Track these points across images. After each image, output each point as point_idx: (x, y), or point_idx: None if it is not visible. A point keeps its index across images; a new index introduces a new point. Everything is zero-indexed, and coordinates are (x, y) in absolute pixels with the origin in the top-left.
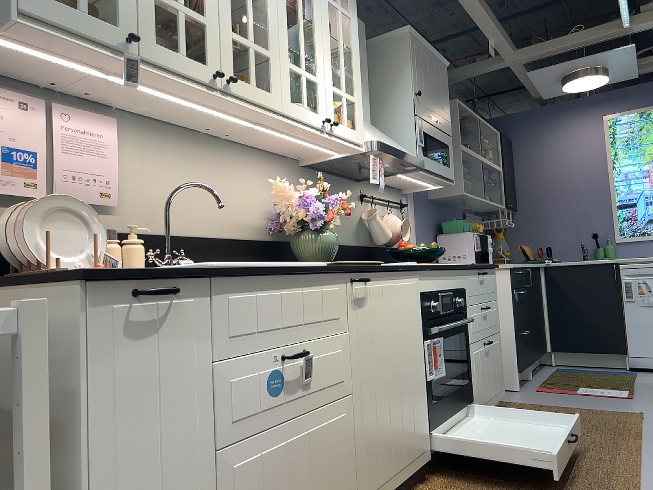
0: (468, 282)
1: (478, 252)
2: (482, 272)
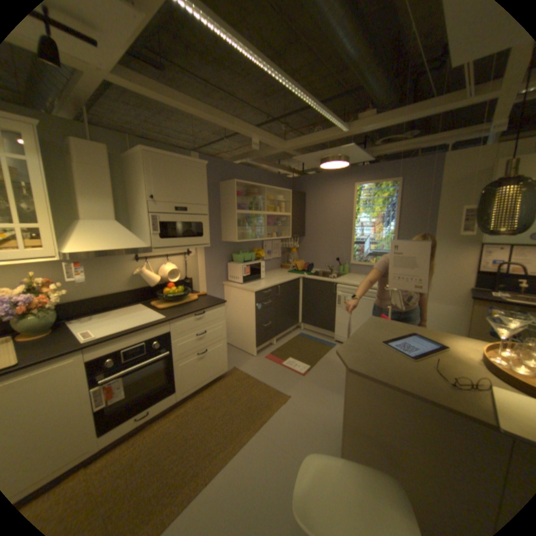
0: (174, 326)
1: (246, 276)
2: (199, 313)
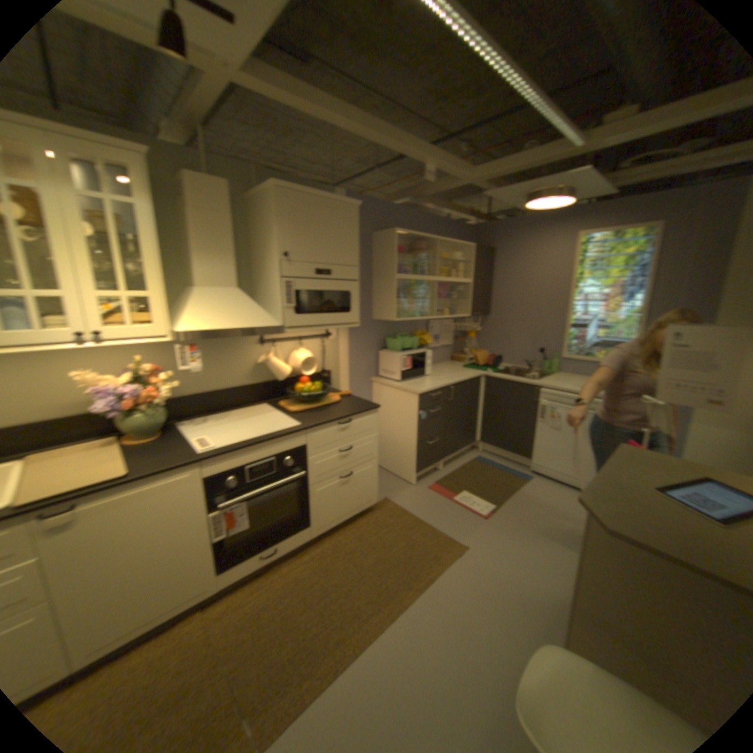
0: (310, 438)
1: (404, 371)
2: (342, 421)
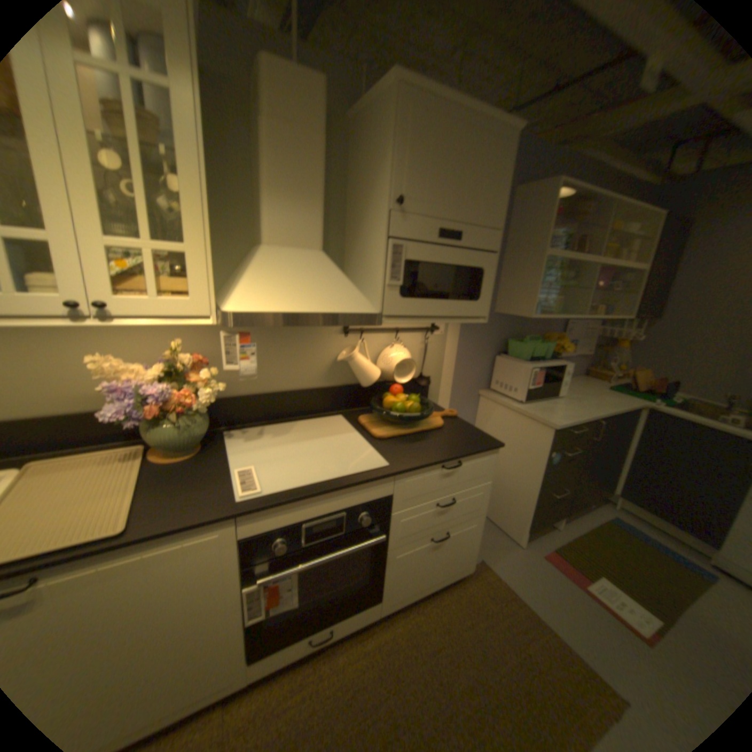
0: (402, 486)
1: (534, 390)
2: (450, 464)
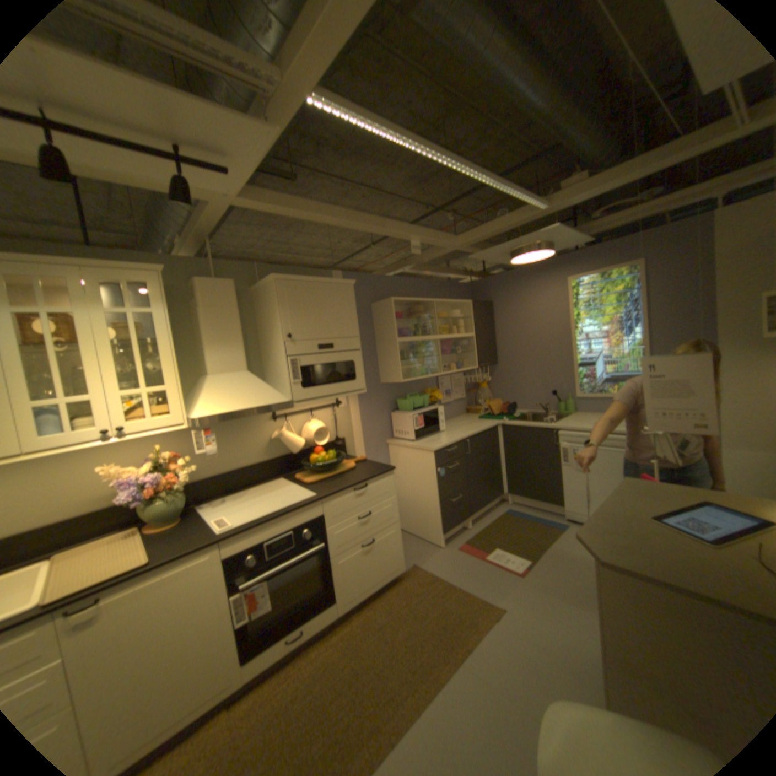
0: (328, 508)
1: (418, 430)
2: (359, 487)
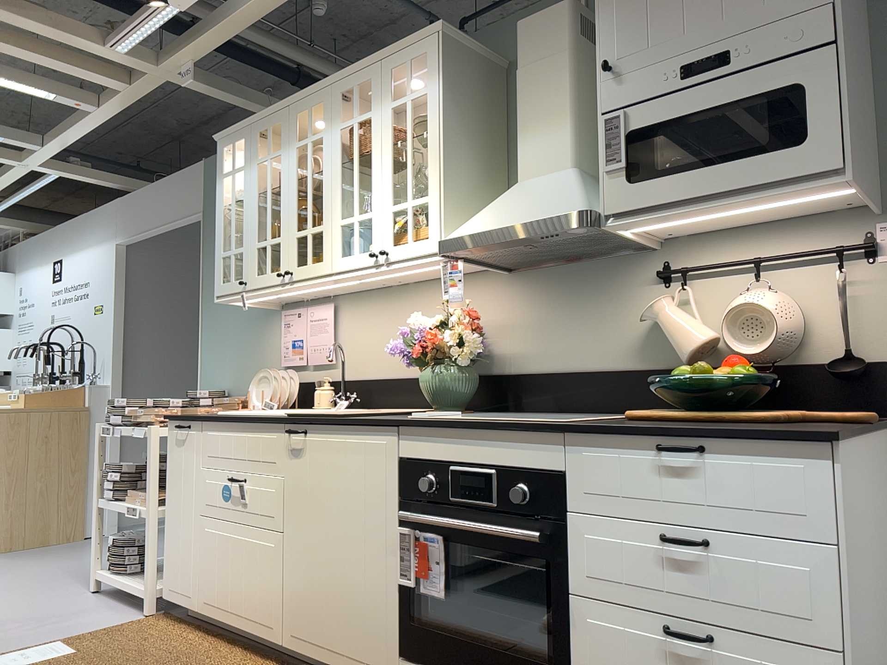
0: (578, 461)
1: None
2: (673, 445)
